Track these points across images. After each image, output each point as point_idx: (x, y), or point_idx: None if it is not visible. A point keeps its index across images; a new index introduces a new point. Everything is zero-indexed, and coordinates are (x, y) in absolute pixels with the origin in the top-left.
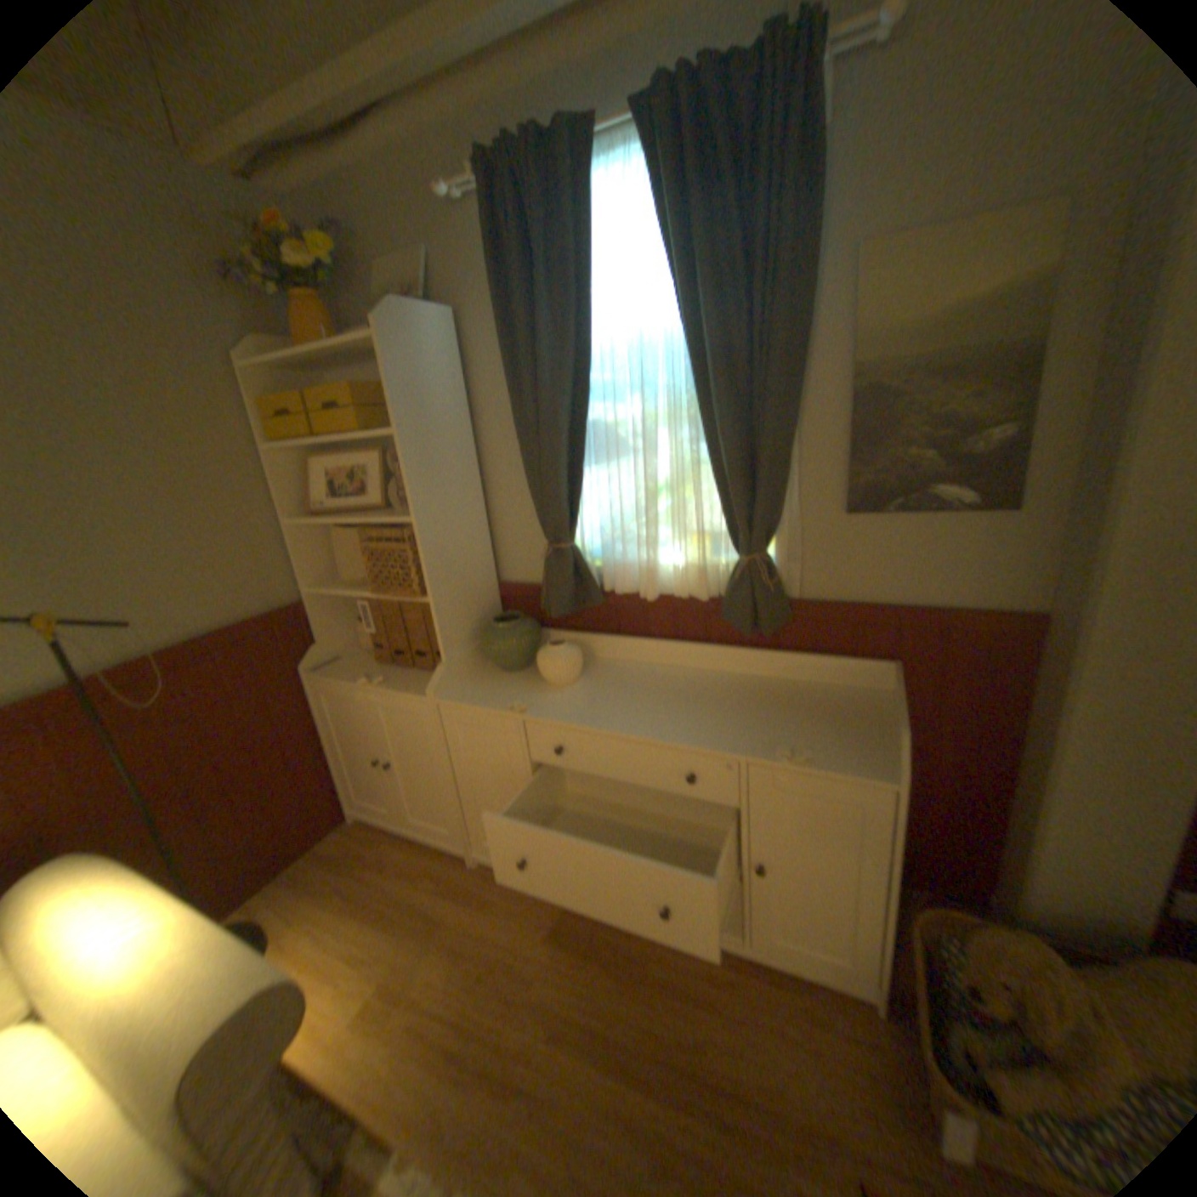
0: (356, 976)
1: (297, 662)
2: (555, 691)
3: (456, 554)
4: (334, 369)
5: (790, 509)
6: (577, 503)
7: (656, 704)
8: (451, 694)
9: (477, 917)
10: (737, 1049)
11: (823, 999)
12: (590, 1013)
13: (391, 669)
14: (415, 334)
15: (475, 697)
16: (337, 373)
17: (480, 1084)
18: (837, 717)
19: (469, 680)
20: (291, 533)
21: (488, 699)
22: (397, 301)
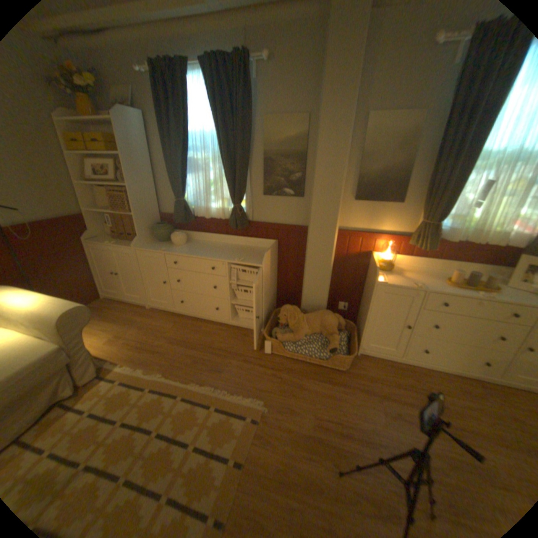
0: (105, 334)
1: (80, 236)
2: (176, 247)
3: (142, 199)
4: (94, 125)
5: (249, 193)
6: (184, 185)
7: (207, 250)
8: (140, 247)
9: (148, 320)
10: (222, 341)
11: (249, 332)
12: (182, 337)
13: (118, 240)
14: (126, 119)
15: (148, 248)
16: (95, 127)
17: (146, 352)
18: (256, 253)
19: (147, 244)
20: (77, 187)
21: (152, 248)
22: (120, 107)
